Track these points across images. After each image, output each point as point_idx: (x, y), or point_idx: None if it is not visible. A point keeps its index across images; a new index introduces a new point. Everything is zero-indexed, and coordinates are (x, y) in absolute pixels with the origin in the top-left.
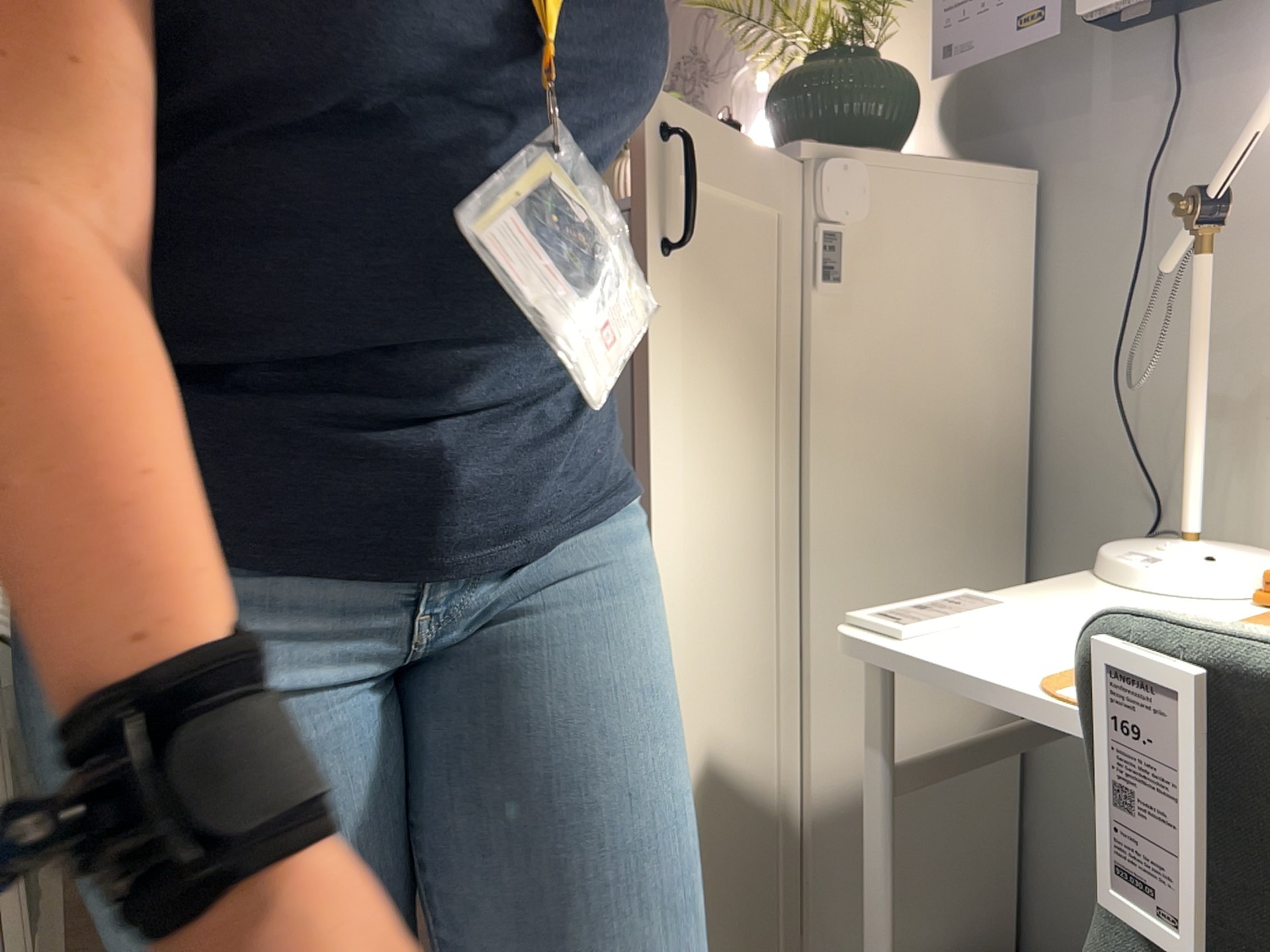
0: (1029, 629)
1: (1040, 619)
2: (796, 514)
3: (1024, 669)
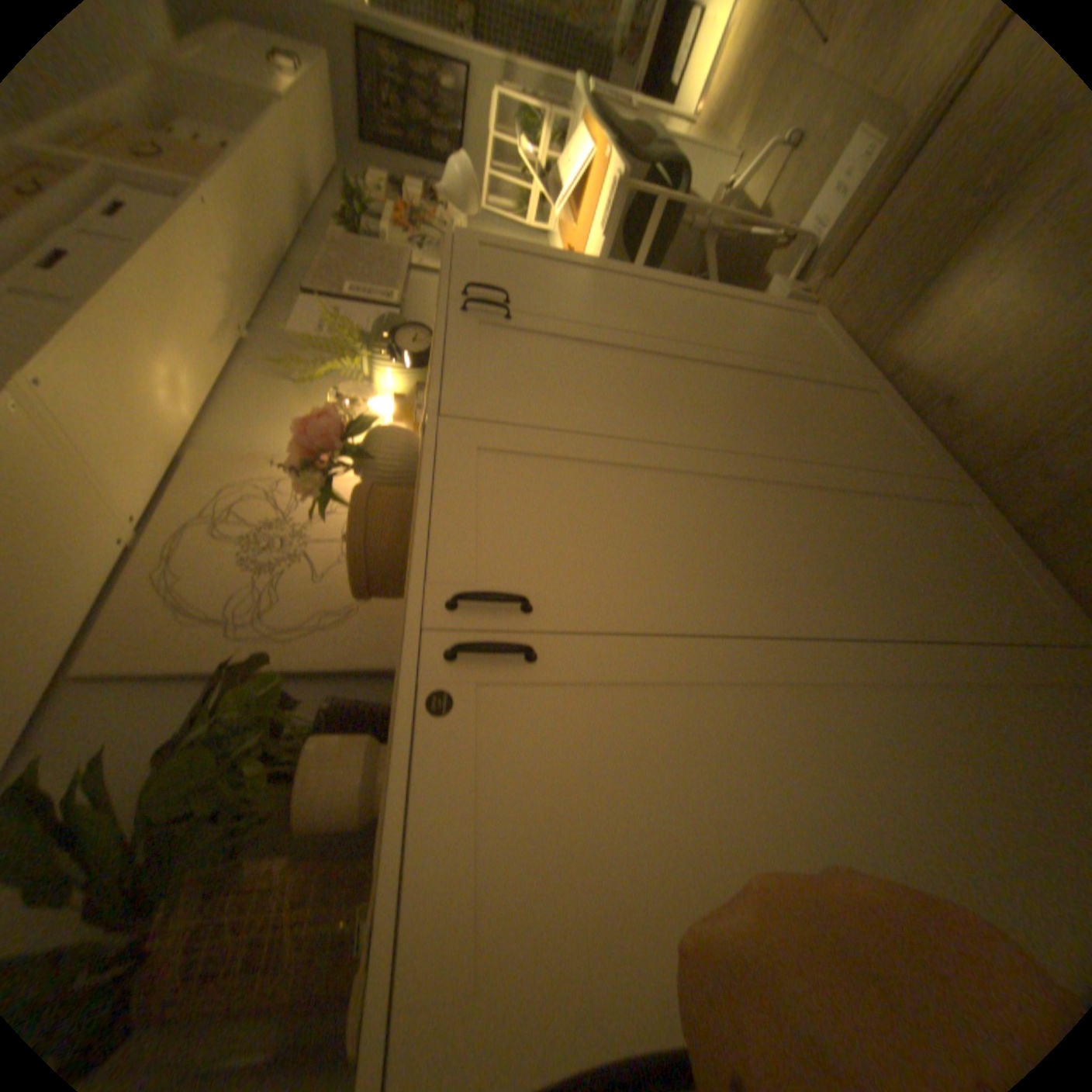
0: (603, 213)
1: (601, 232)
2: (599, 253)
3: (610, 177)
